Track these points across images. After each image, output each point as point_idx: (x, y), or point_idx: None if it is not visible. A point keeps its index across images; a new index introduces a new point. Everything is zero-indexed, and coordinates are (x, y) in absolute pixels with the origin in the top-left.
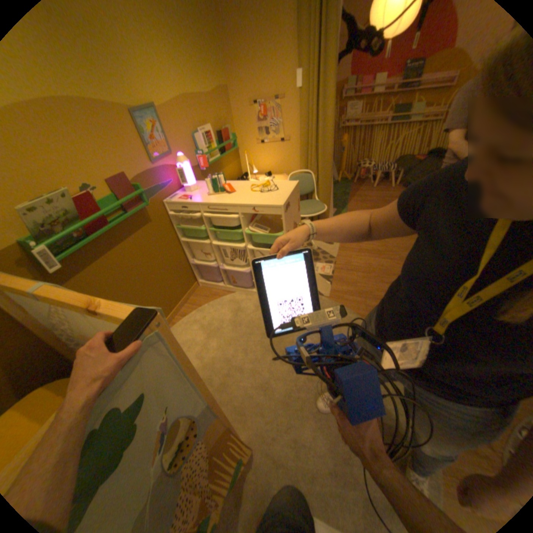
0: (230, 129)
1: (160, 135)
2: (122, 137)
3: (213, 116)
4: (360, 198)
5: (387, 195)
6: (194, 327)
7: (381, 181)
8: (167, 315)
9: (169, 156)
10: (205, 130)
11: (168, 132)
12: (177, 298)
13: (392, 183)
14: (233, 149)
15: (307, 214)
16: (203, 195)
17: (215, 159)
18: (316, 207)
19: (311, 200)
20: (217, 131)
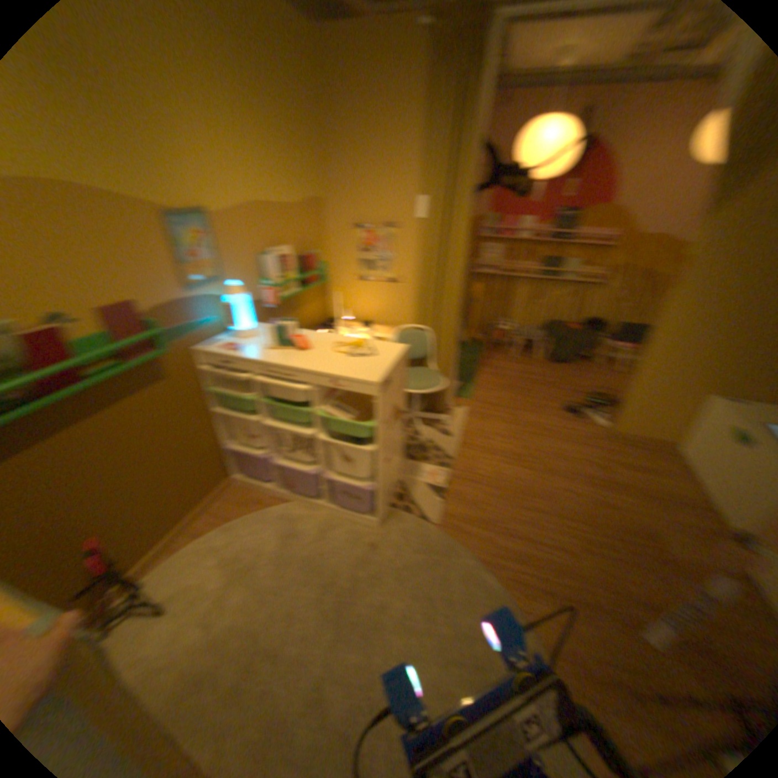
0: (316, 255)
1: (202, 251)
2: (135, 249)
3: (293, 236)
4: (491, 370)
5: (527, 370)
6: (204, 563)
7: (520, 350)
8: (160, 537)
9: (212, 283)
10: (278, 252)
11: (216, 249)
12: (186, 506)
13: (535, 354)
14: (316, 282)
15: (414, 389)
16: (257, 347)
17: (286, 294)
18: (428, 380)
19: (423, 369)
20: (296, 256)
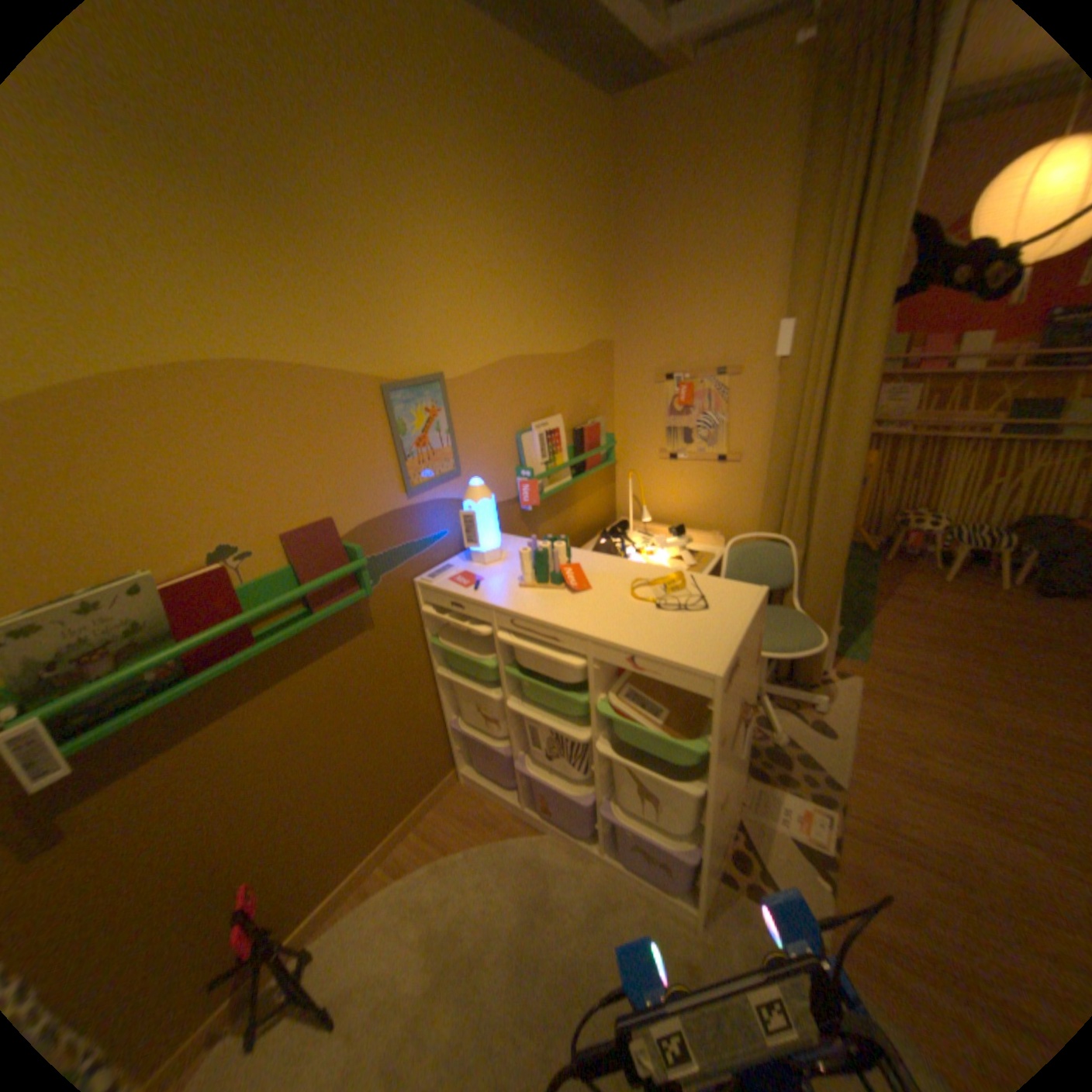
0: (605, 424)
1: (443, 436)
2: (351, 442)
3: (573, 399)
4: (910, 606)
5: (992, 610)
6: (410, 933)
7: (968, 567)
8: (355, 867)
9: (454, 481)
10: (550, 426)
11: (463, 430)
12: (396, 817)
13: (1004, 578)
14: (604, 465)
15: (772, 652)
16: (511, 582)
17: (559, 487)
18: (799, 634)
19: (785, 610)
20: (576, 429)
